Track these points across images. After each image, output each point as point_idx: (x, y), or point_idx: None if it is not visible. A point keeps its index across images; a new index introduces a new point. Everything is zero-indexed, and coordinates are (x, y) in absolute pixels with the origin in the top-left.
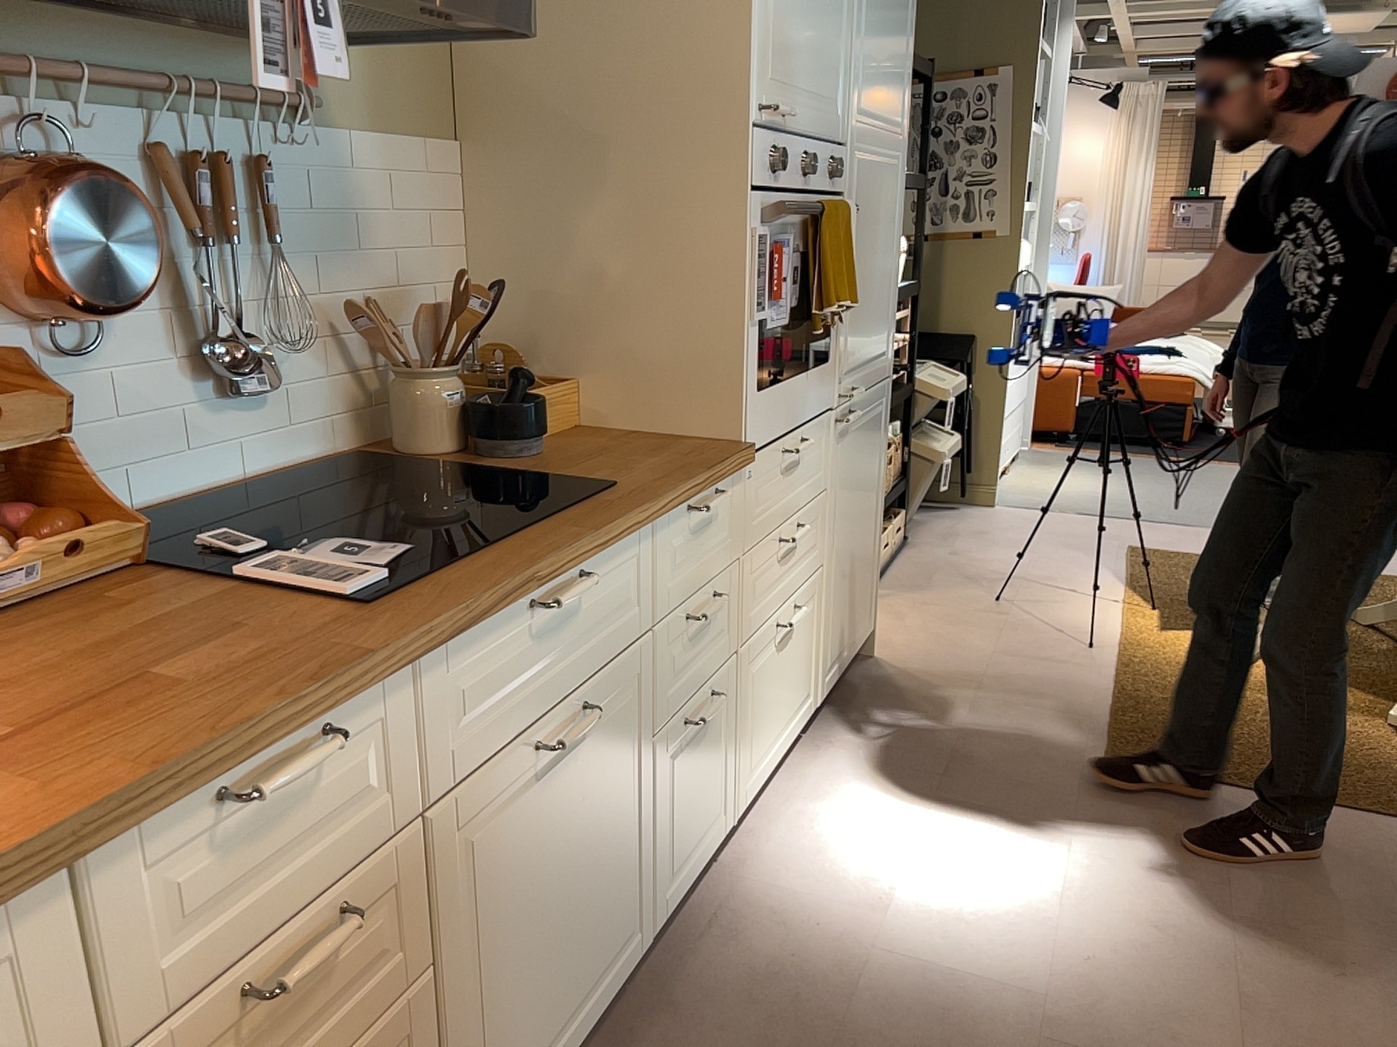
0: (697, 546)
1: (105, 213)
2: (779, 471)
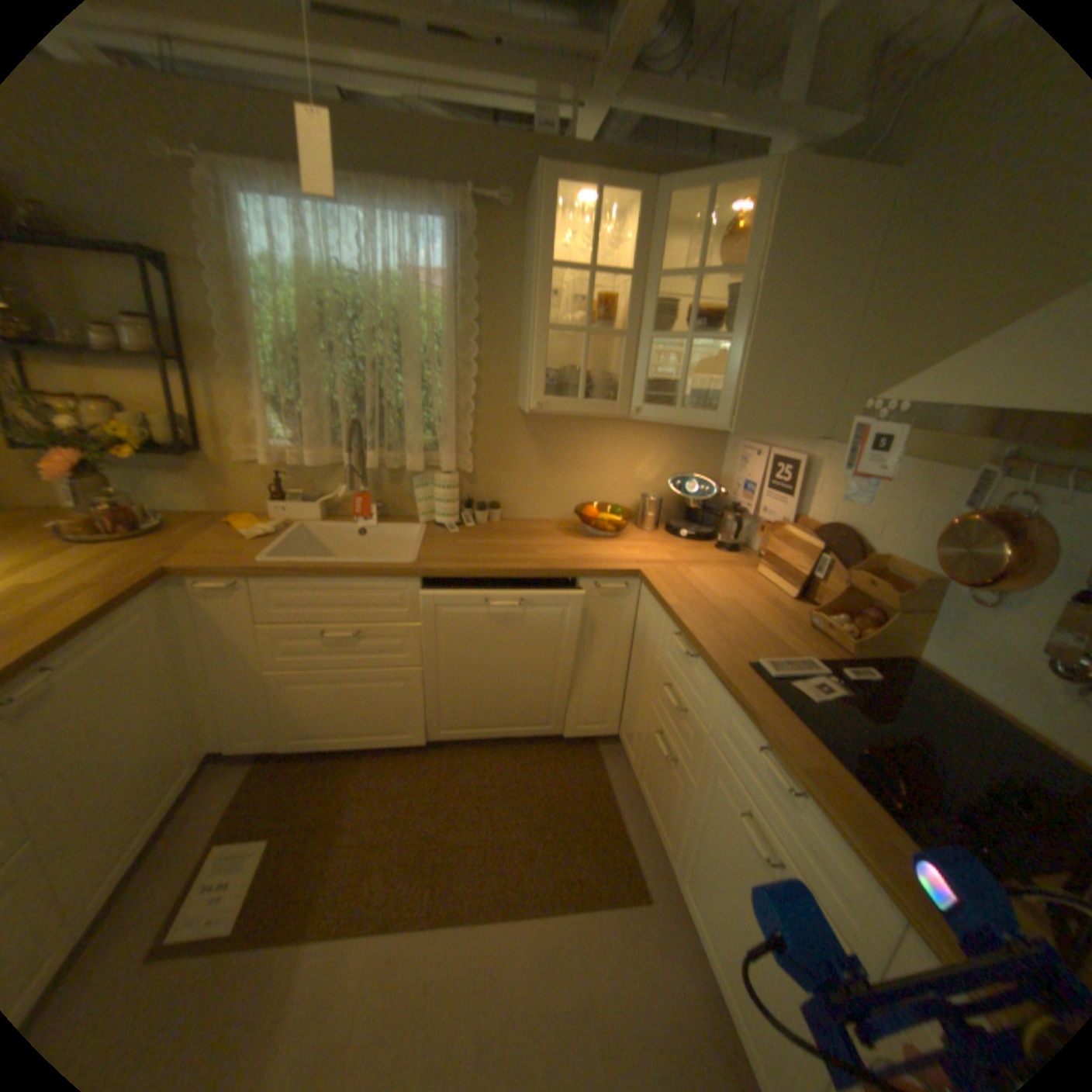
0: None
1: (981, 537)
2: None
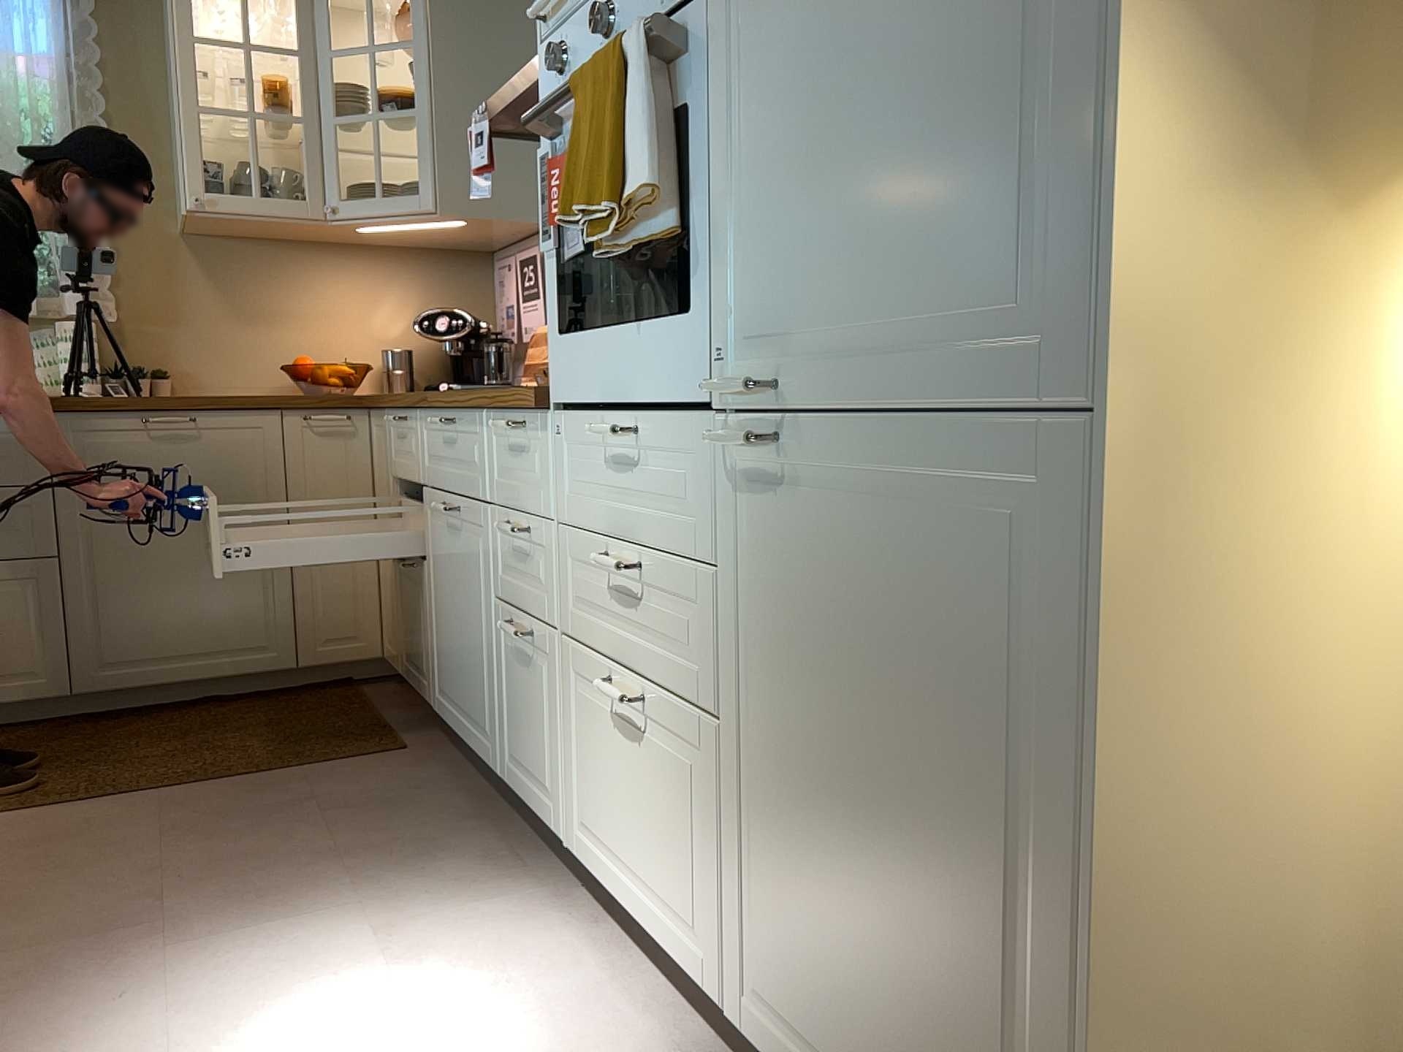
0: (513, 465)
1: None
2: (604, 457)
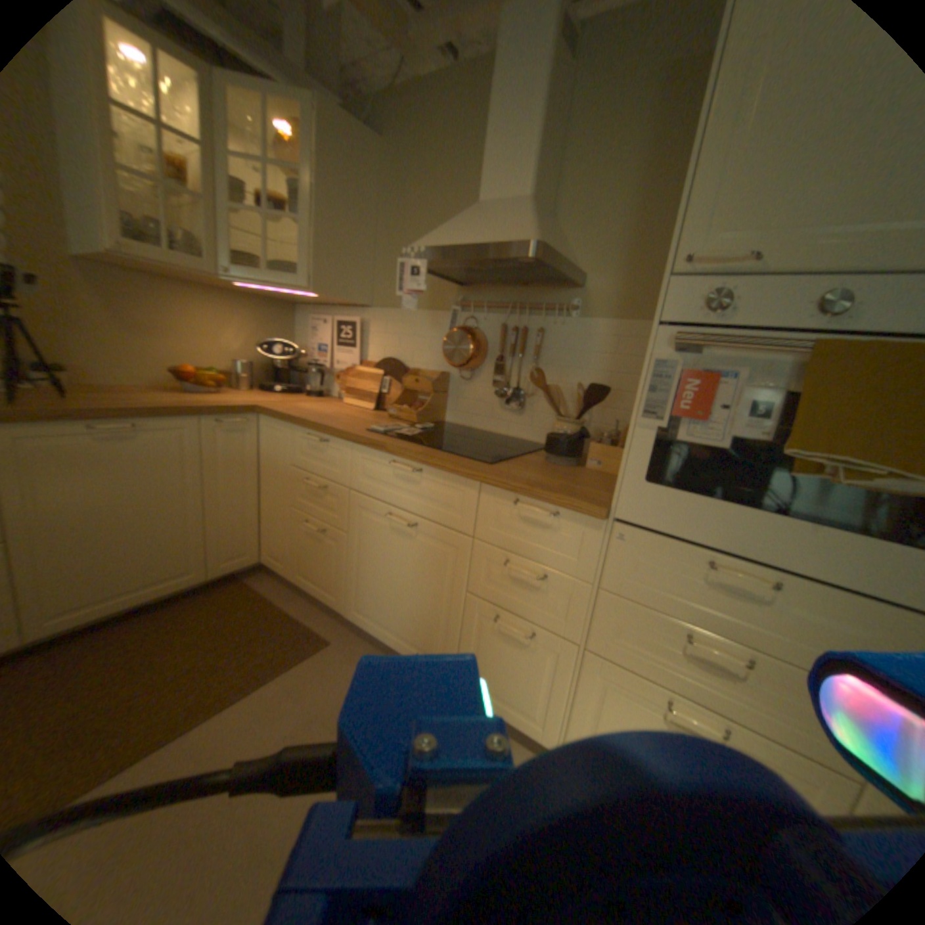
0: (524, 529)
1: (456, 338)
2: (699, 576)
